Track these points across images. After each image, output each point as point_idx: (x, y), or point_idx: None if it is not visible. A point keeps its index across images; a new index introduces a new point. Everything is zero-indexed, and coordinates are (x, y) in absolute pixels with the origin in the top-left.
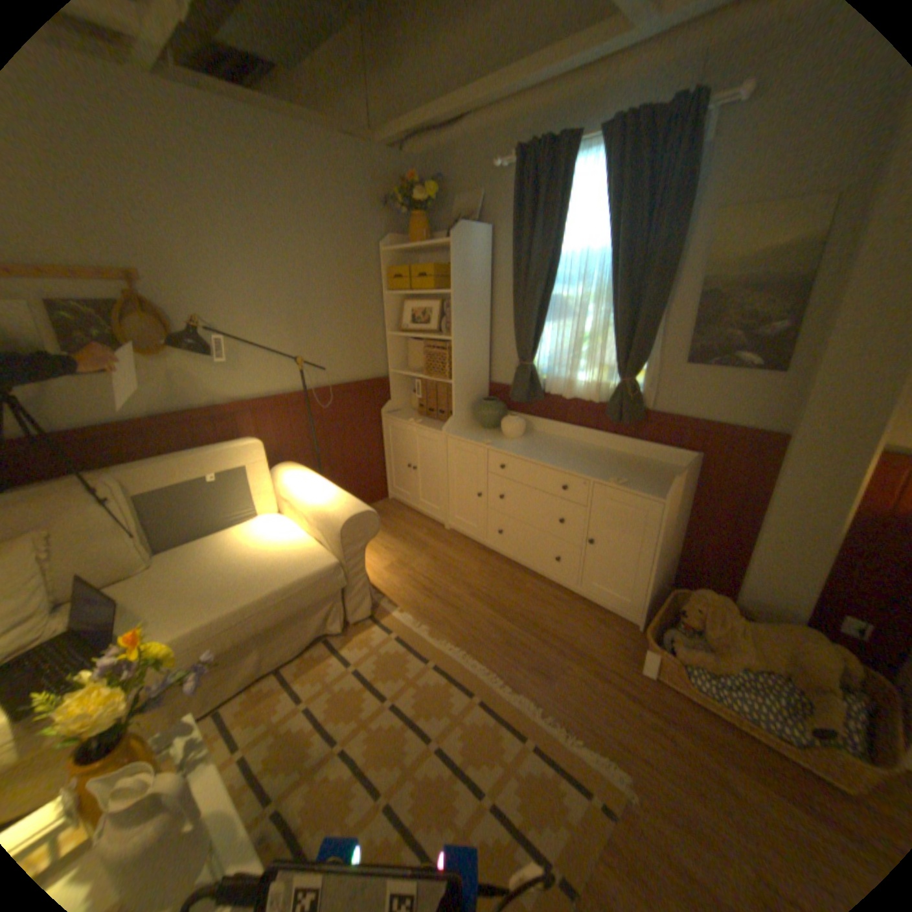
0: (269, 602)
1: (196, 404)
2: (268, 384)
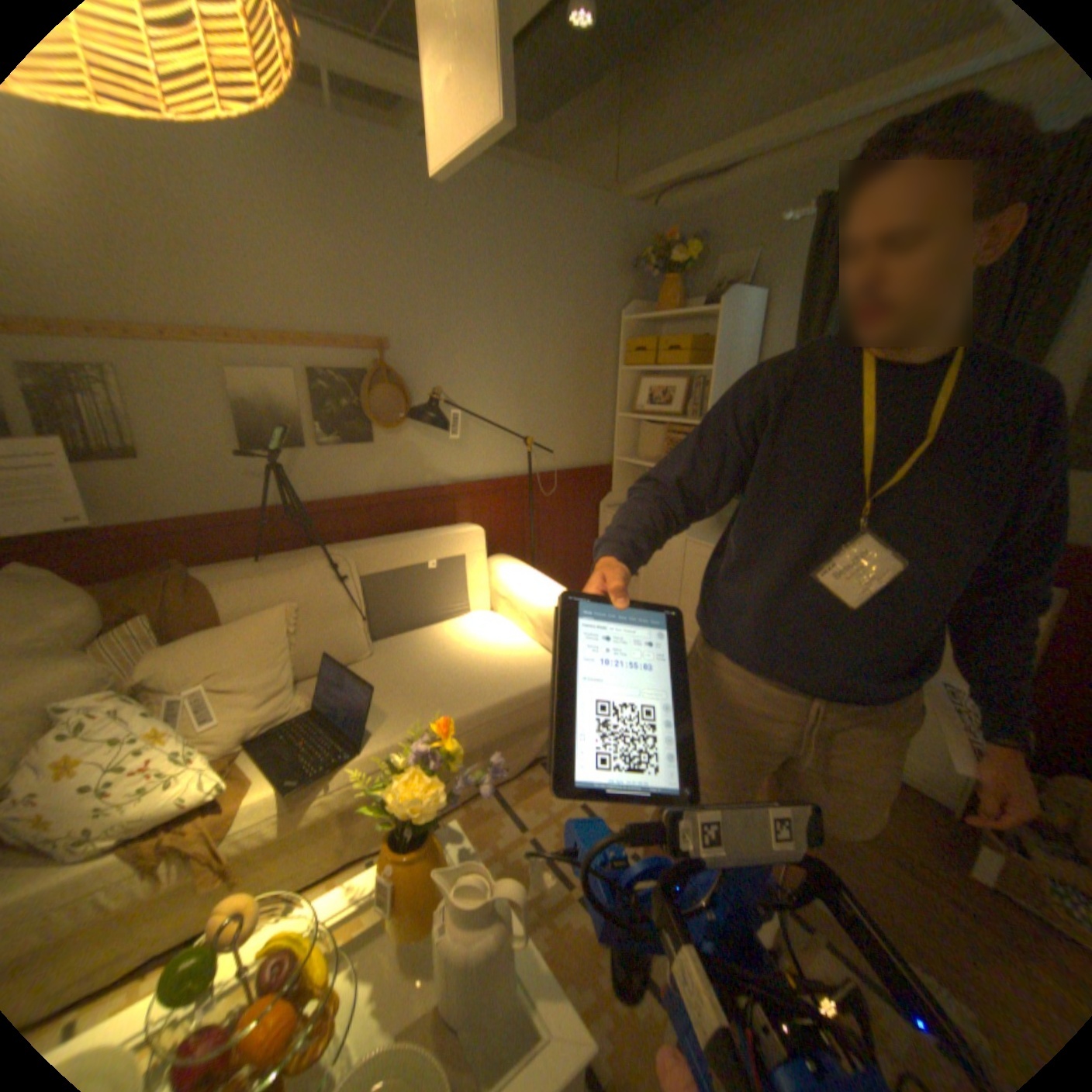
0: (505, 710)
1: (421, 483)
2: (490, 466)
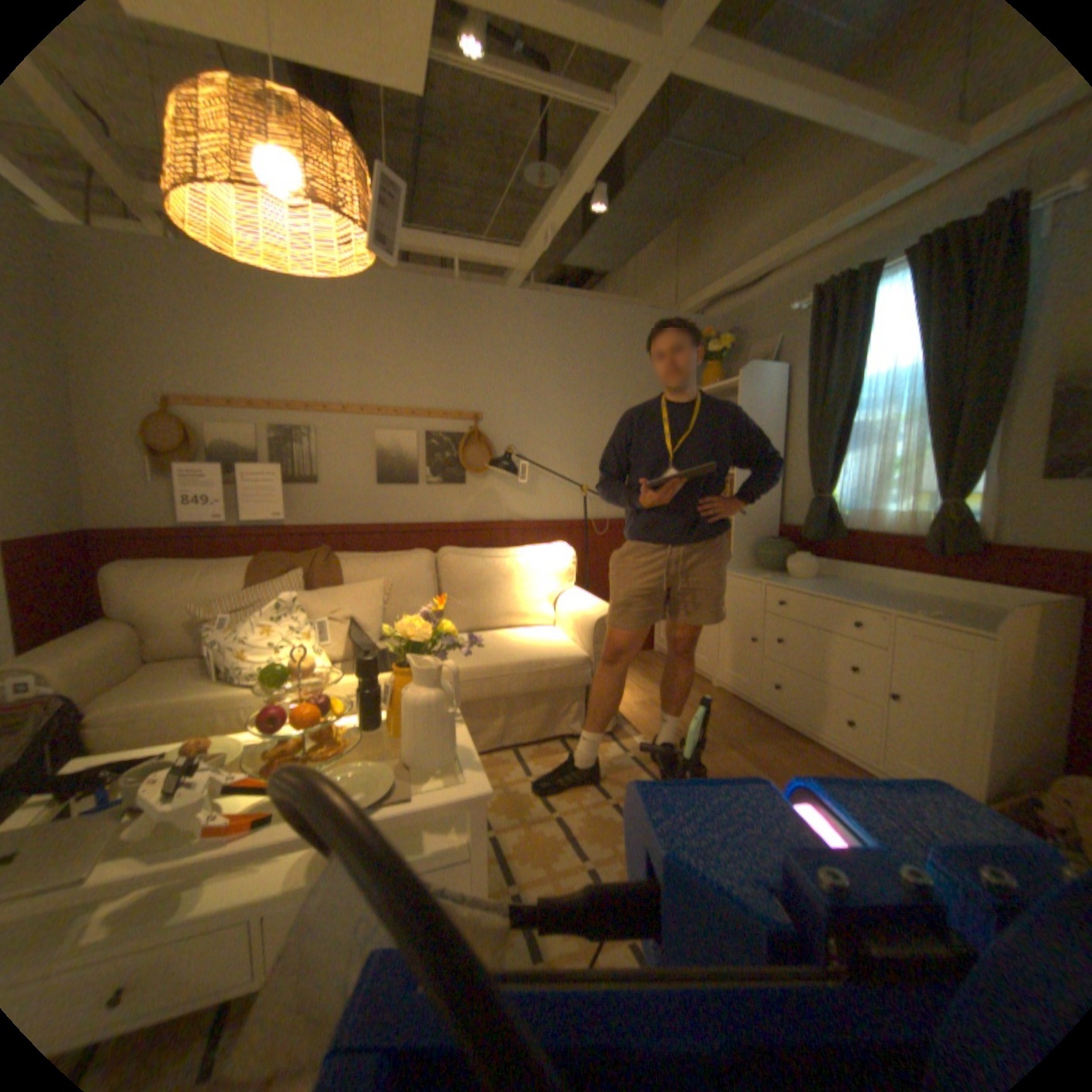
0: (523, 668)
1: (498, 518)
2: (554, 509)
